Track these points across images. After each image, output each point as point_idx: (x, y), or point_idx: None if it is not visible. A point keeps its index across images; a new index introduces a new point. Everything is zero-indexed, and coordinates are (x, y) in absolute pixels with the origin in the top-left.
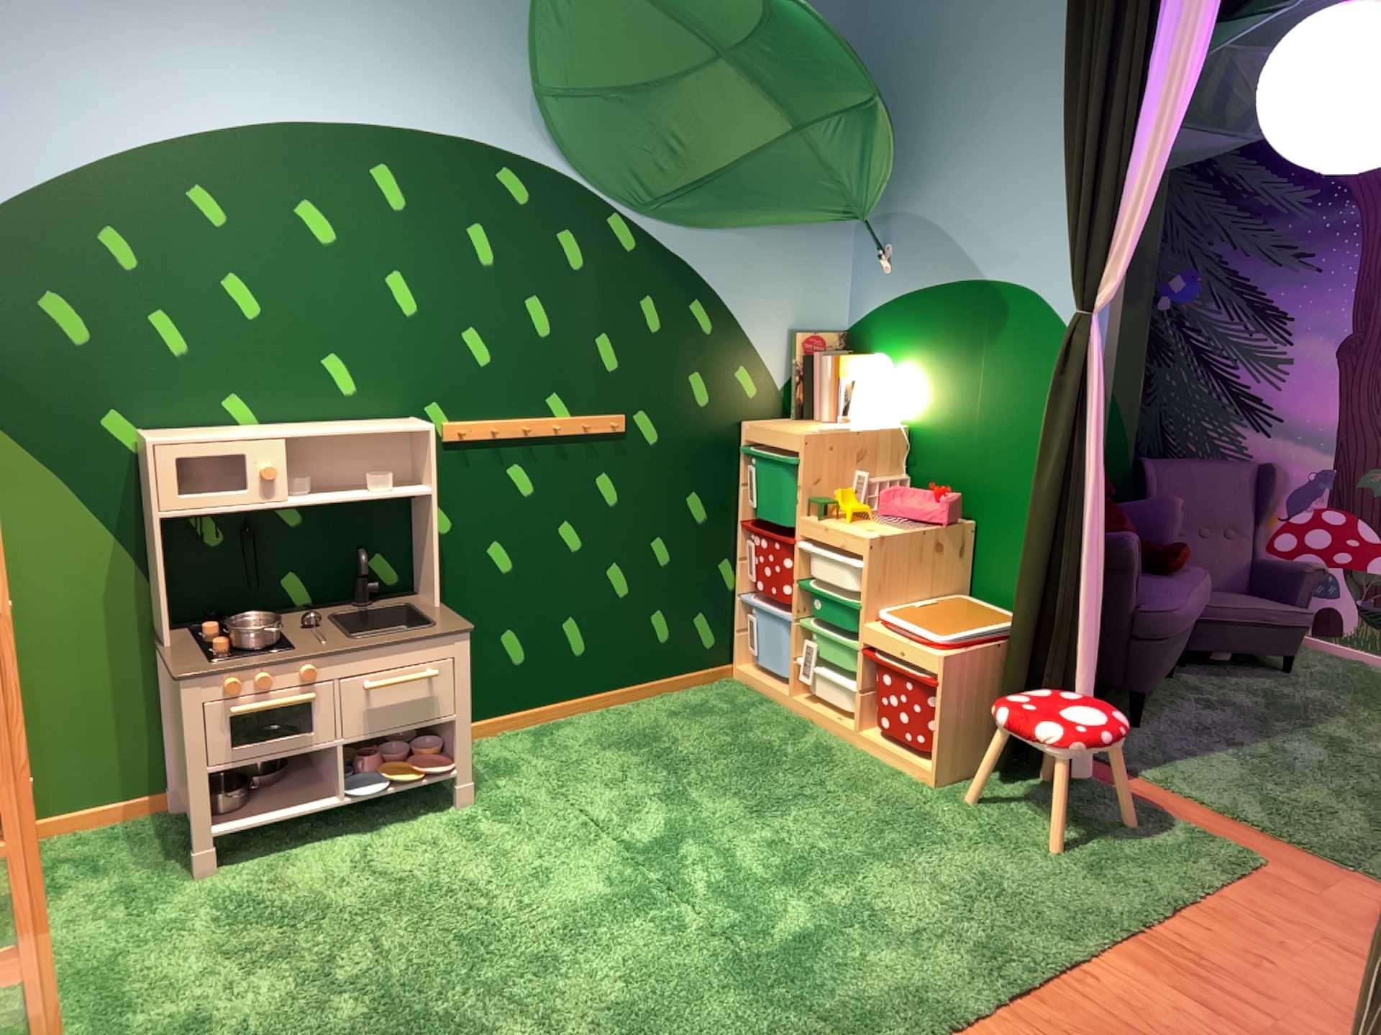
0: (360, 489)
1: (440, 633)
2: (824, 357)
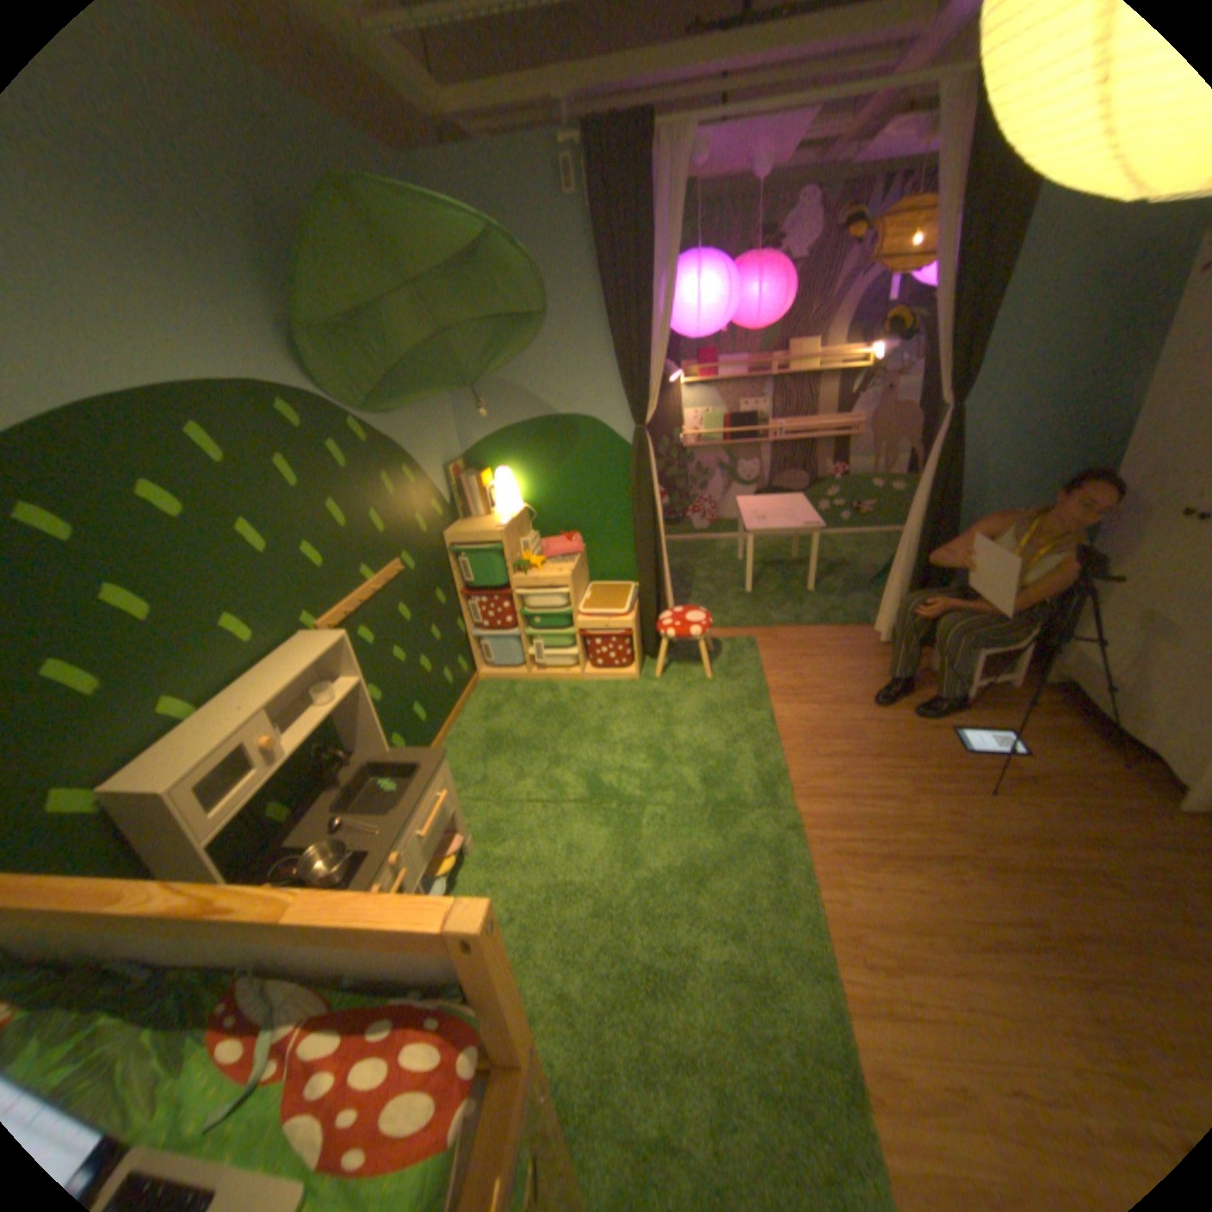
0: (305, 708)
1: (435, 767)
2: (466, 479)
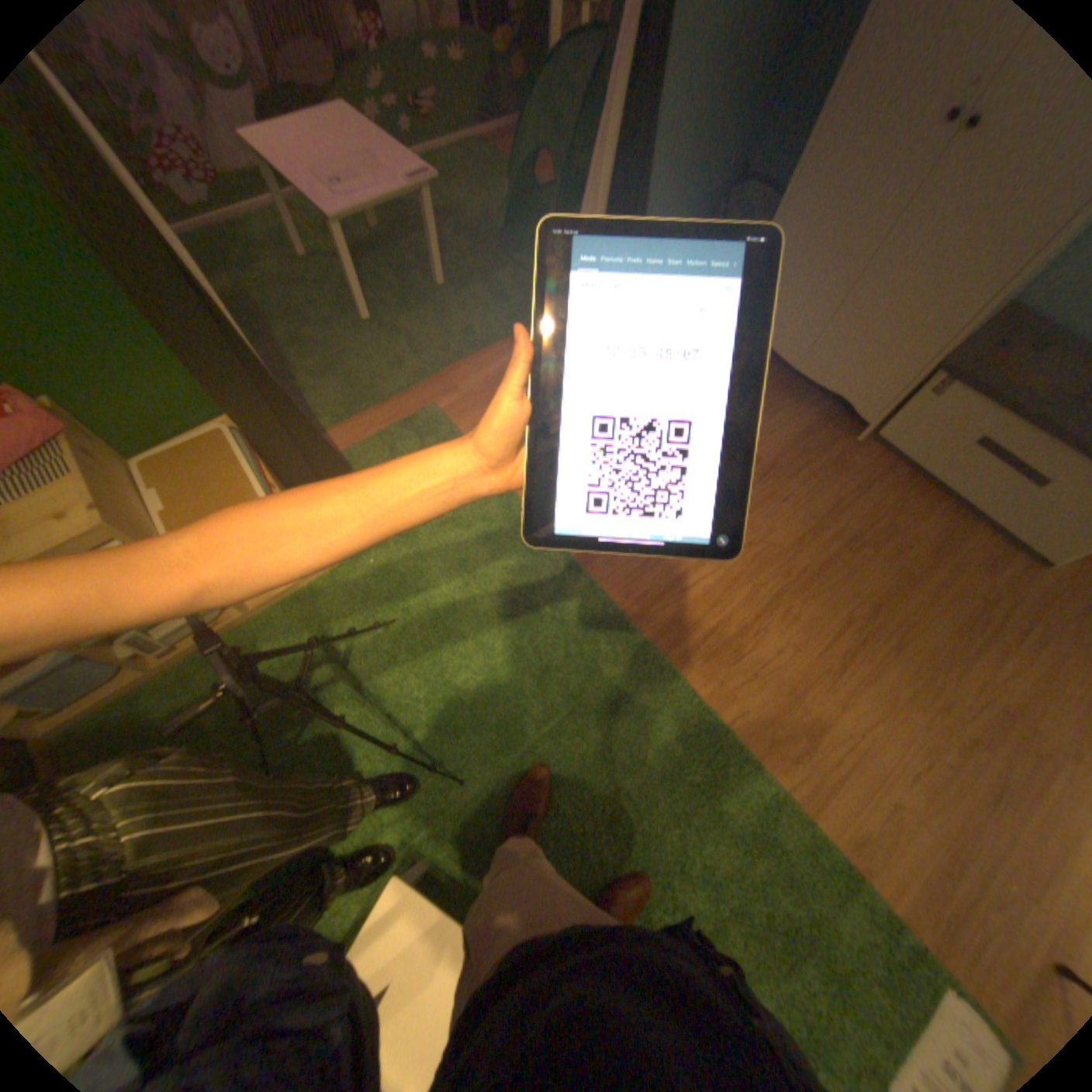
0: None
1: None
2: None
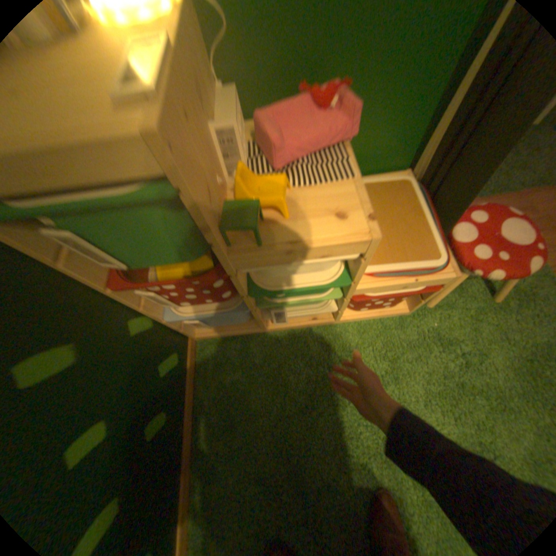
0: None
1: None
2: None
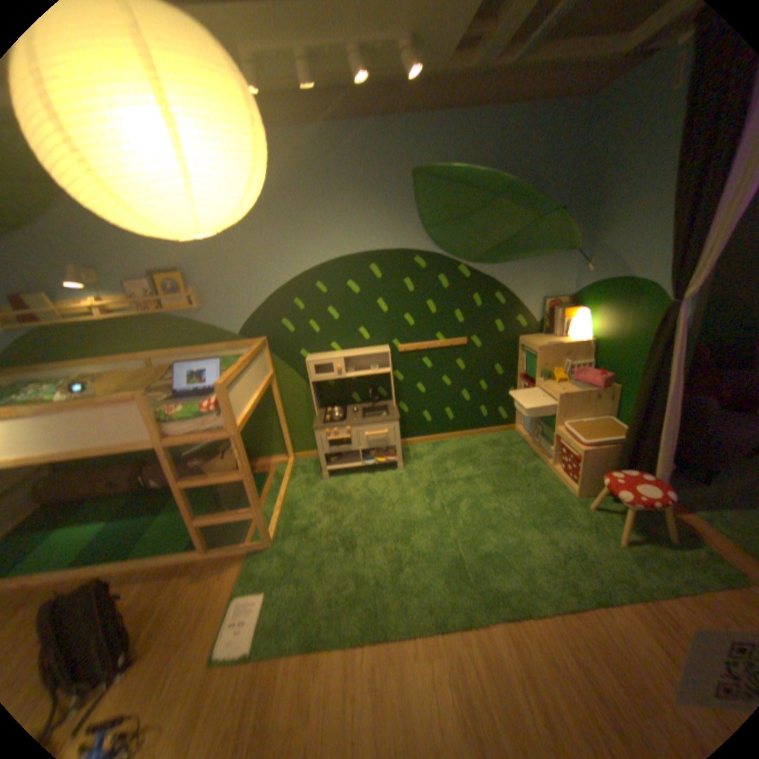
0: (370, 371)
1: (388, 420)
2: (558, 309)
